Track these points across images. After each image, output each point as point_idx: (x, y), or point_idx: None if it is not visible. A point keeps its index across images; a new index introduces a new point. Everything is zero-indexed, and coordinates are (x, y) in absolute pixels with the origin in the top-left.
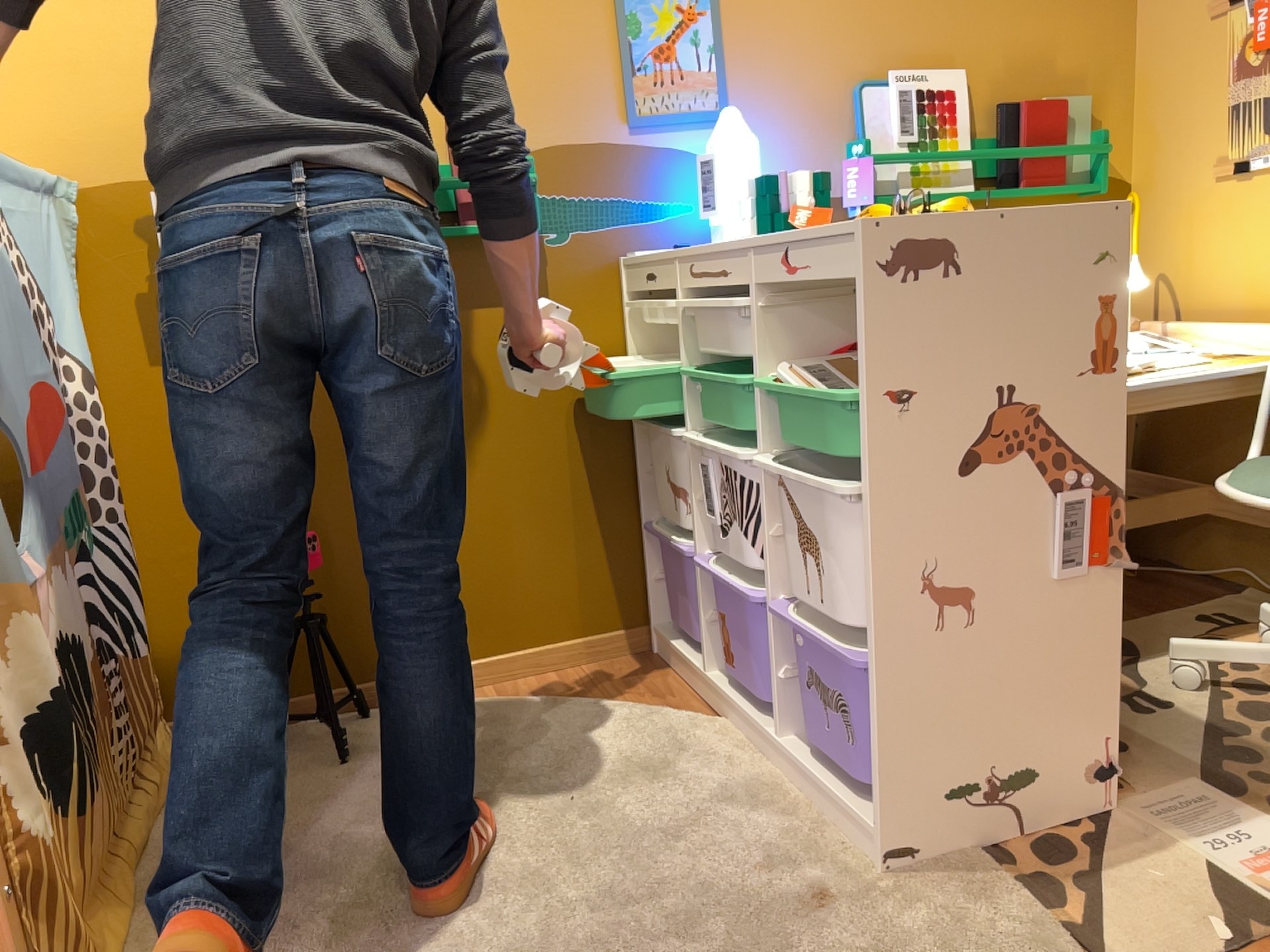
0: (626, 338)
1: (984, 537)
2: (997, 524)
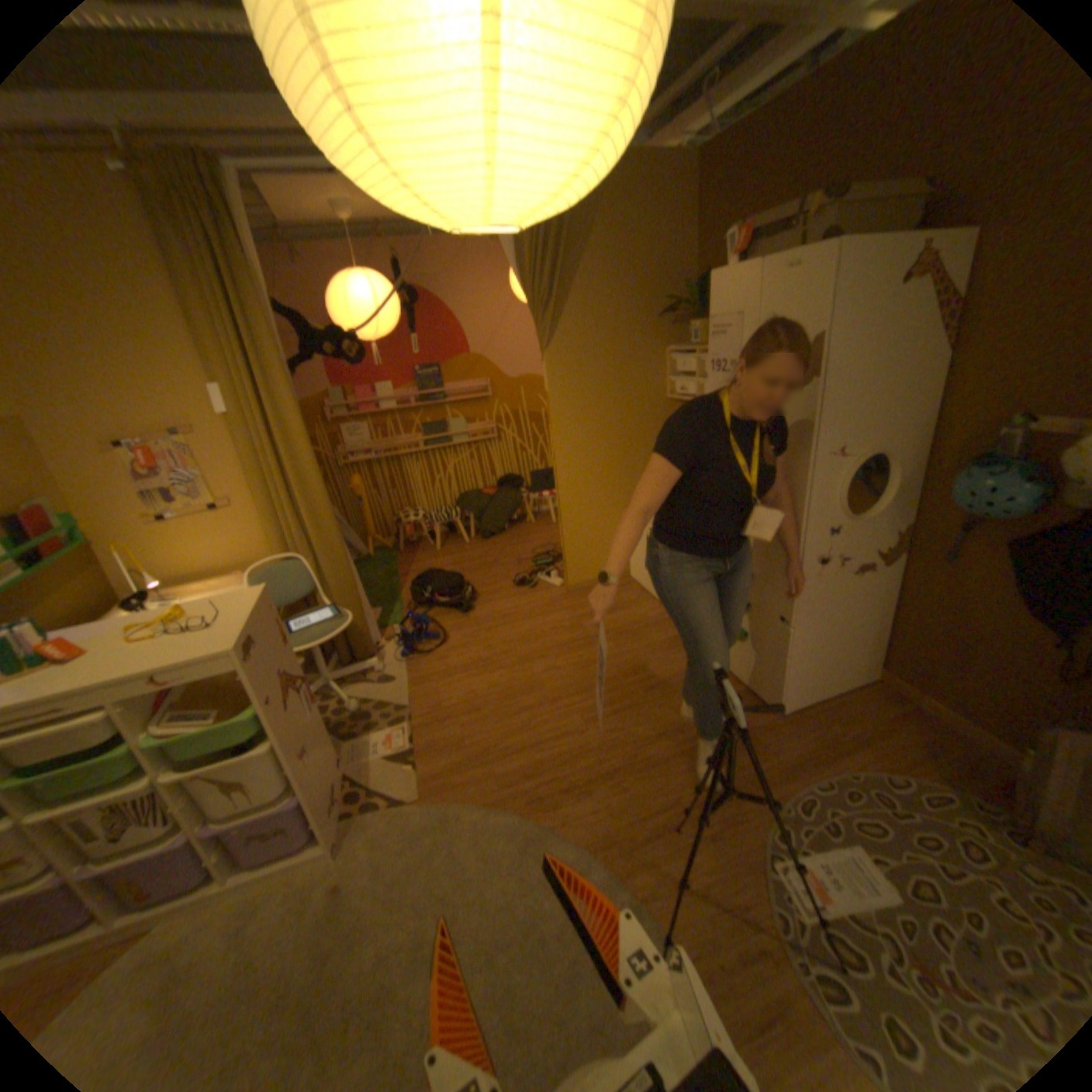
0: None
1: (296, 726)
2: (295, 718)
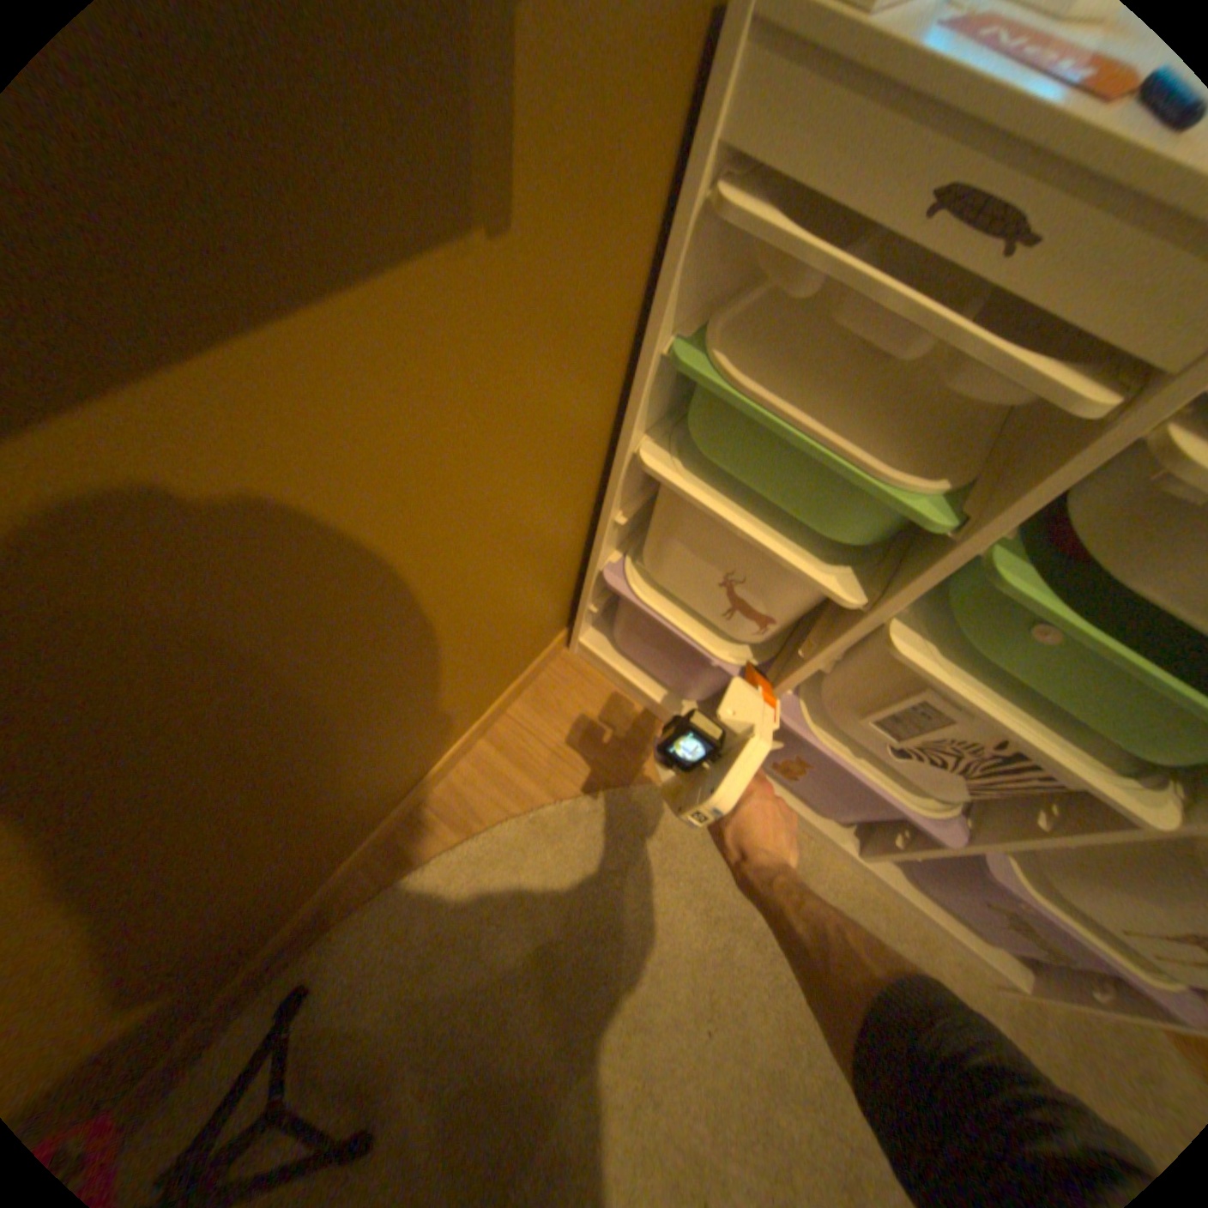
0: (655, 280)
1: None
2: None
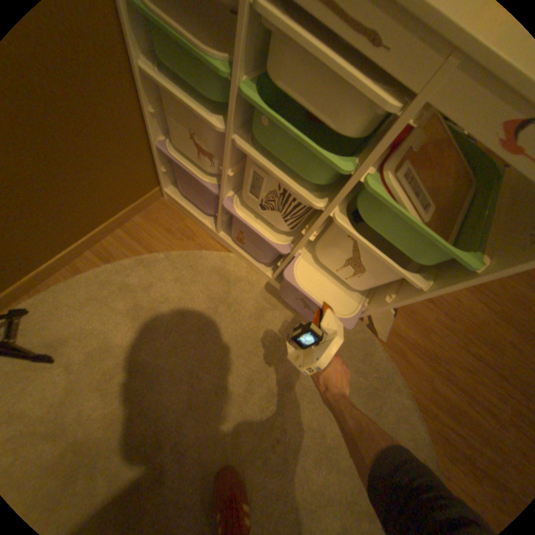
0: None
1: None
2: None
